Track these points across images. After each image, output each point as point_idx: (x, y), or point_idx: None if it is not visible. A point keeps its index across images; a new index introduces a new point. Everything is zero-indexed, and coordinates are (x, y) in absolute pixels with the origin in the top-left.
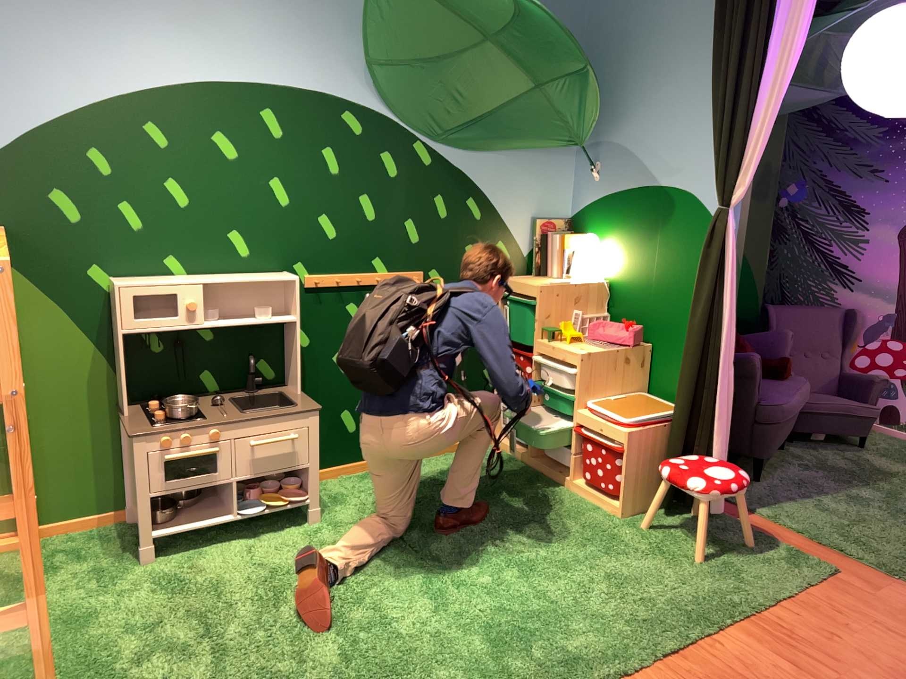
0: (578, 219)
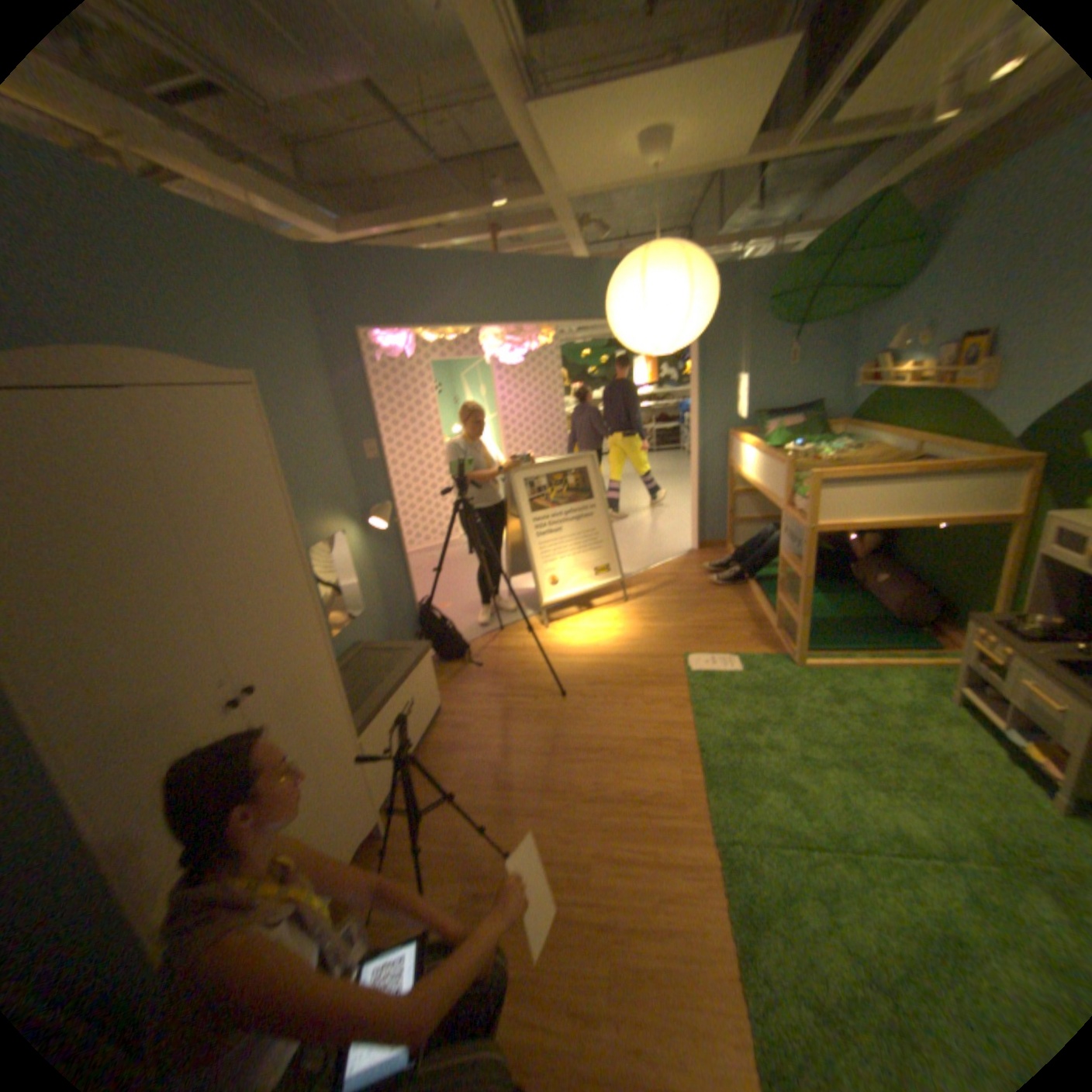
0: None
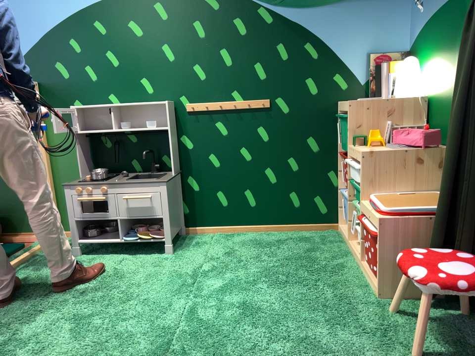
0: (413, 47)
